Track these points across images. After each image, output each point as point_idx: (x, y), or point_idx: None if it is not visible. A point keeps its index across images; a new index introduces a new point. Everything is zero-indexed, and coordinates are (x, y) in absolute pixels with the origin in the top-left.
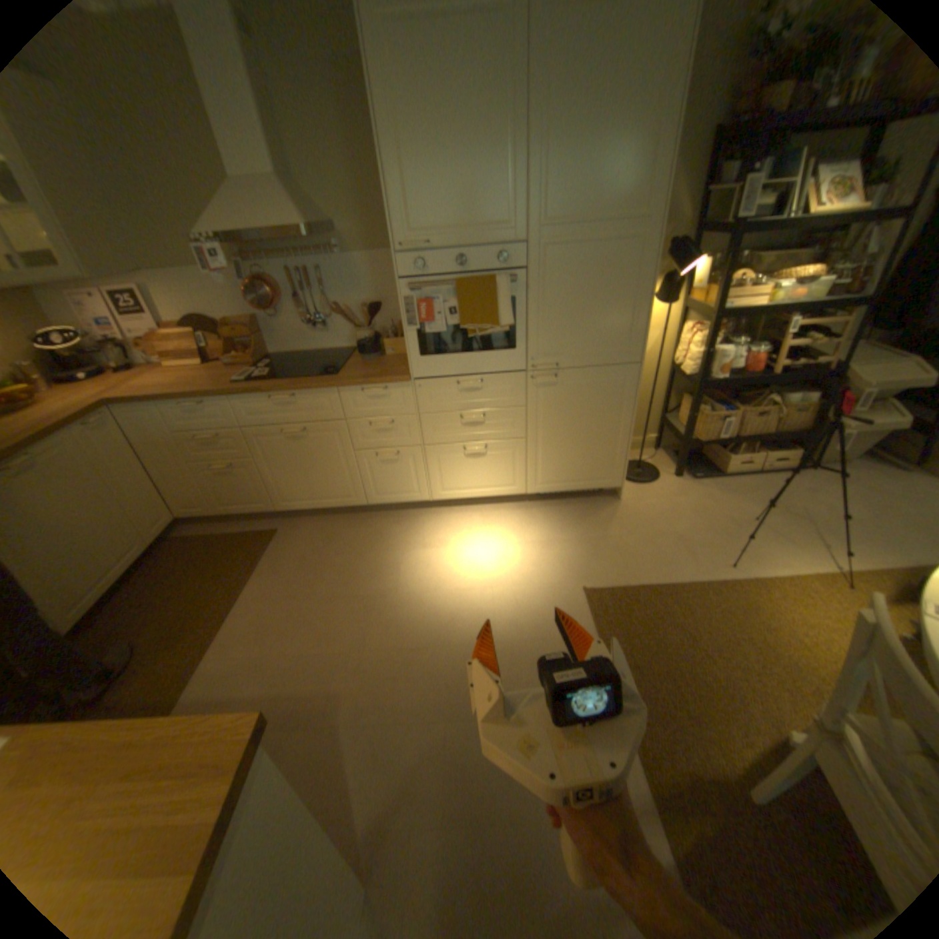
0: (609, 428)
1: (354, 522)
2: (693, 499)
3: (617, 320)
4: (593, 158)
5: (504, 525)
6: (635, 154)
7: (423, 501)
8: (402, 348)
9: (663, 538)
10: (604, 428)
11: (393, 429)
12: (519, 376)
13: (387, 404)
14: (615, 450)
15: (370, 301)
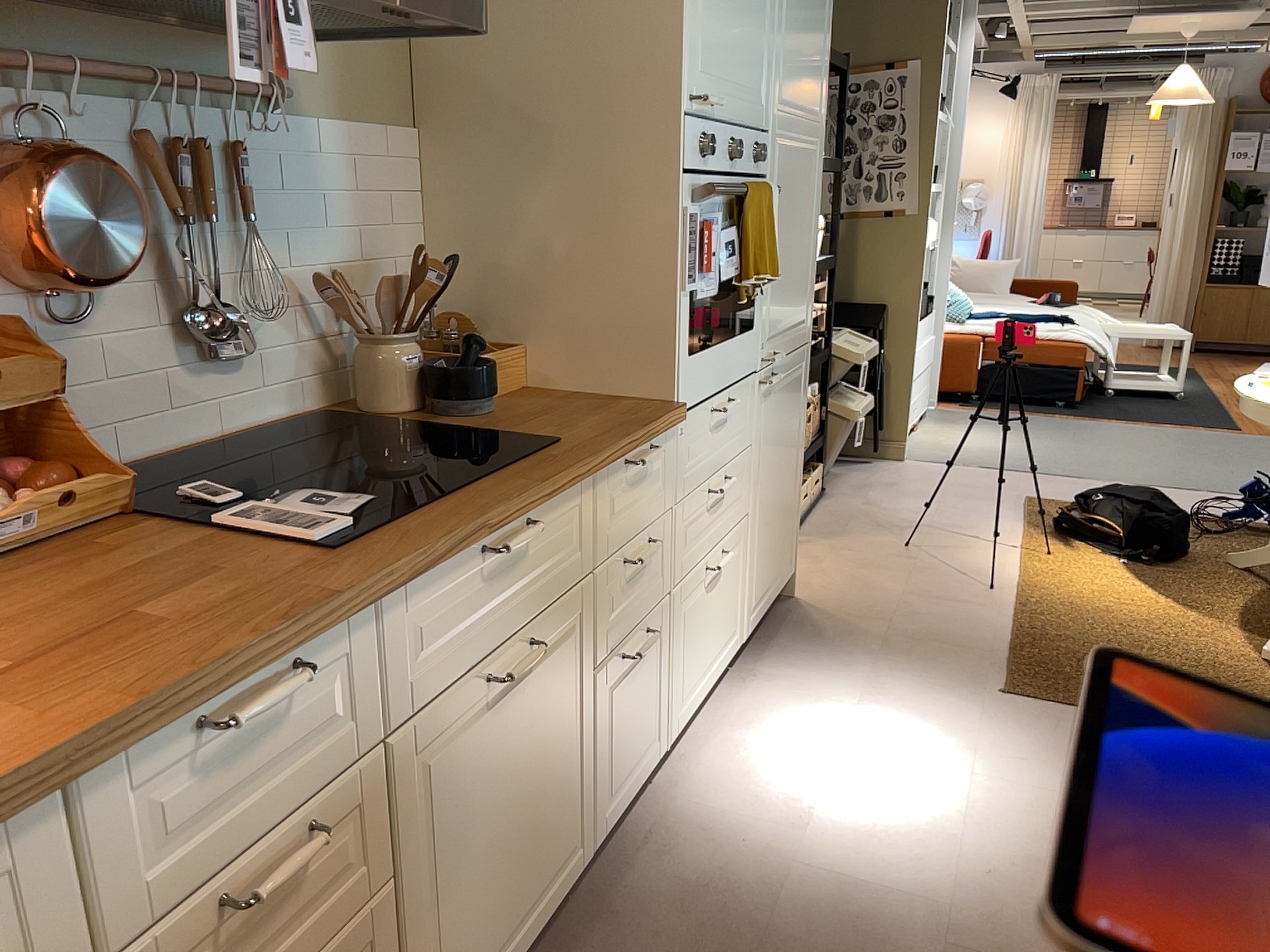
0: (795, 460)
1: (590, 933)
2: (832, 555)
3: (805, 271)
4: (805, 28)
5: (787, 710)
6: (820, 37)
7: (658, 759)
8: (509, 372)
9: (909, 602)
10: (793, 462)
11: (646, 562)
12: (753, 381)
13: (648, 491)
14: (796, 500)
15: (350, 263)
